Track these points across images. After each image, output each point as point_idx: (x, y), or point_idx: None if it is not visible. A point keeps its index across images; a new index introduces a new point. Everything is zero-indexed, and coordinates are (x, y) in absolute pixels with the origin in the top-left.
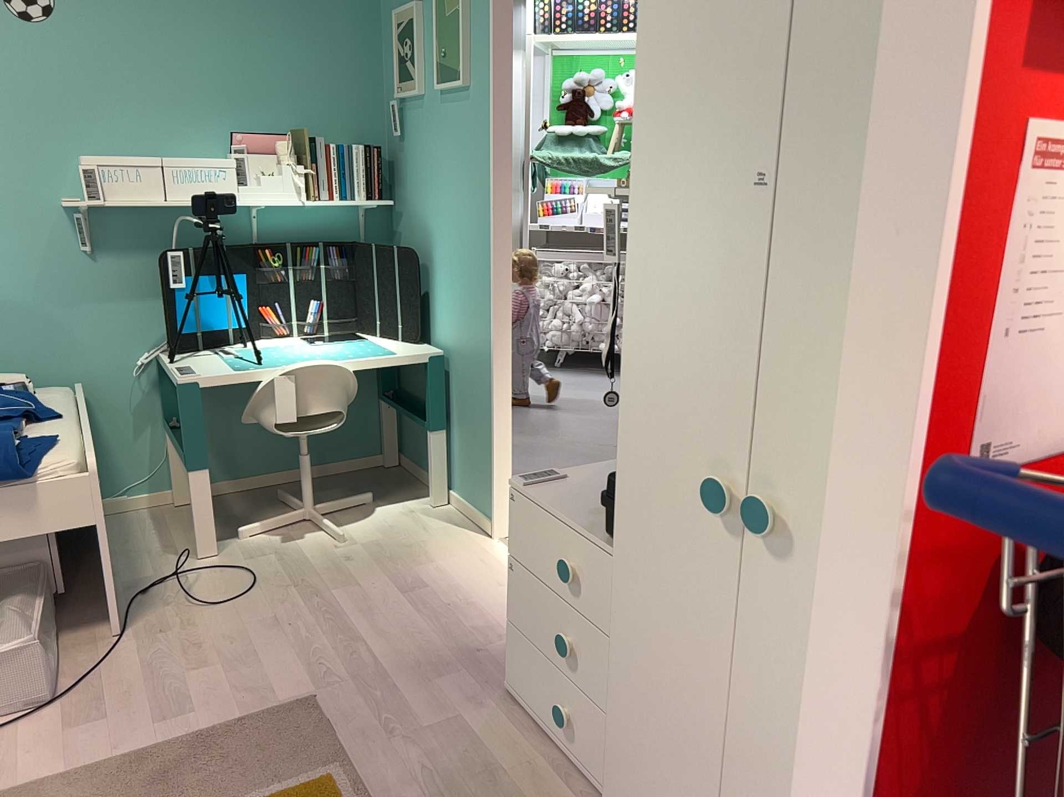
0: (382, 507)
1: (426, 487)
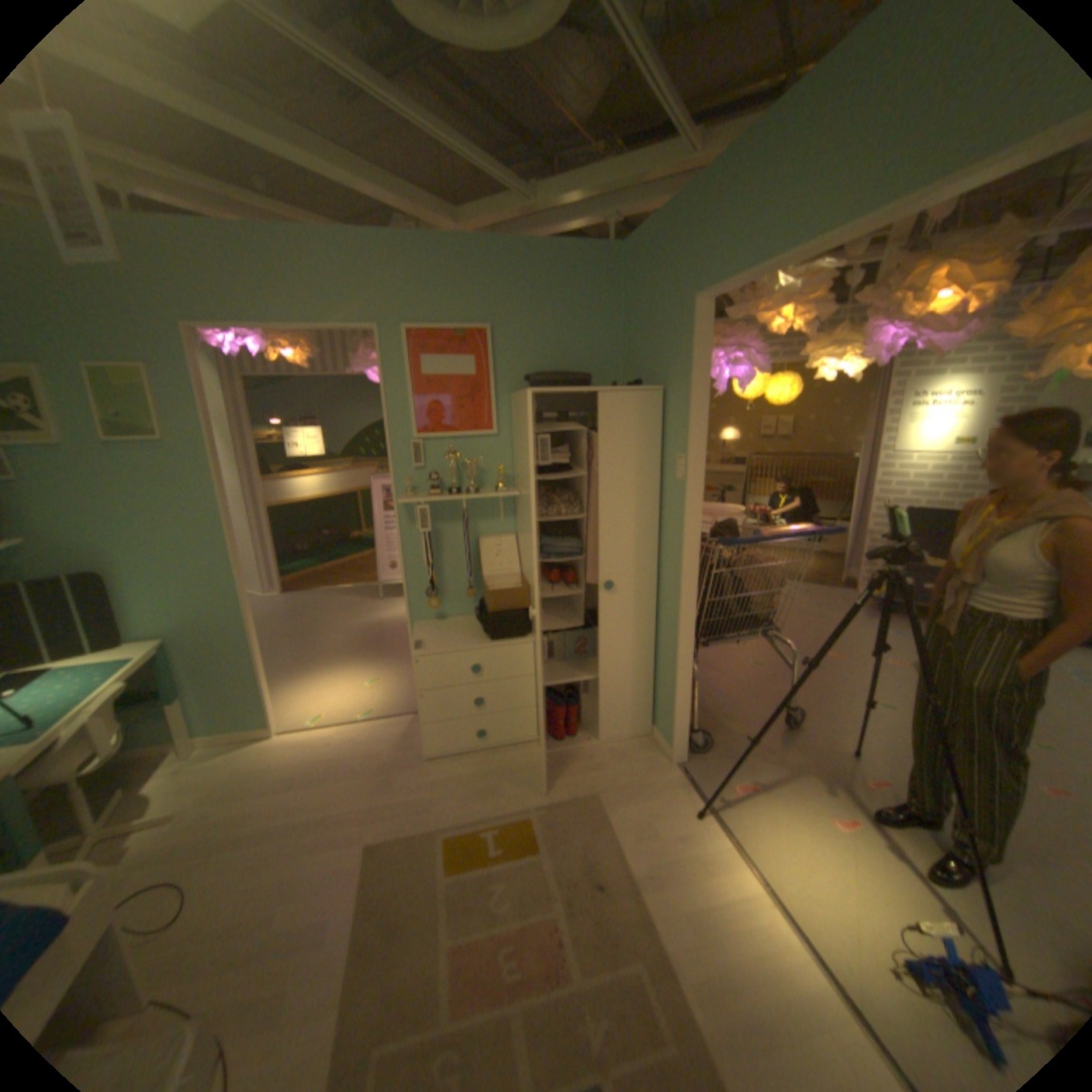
0: (144, 790)
1: (148, 758)
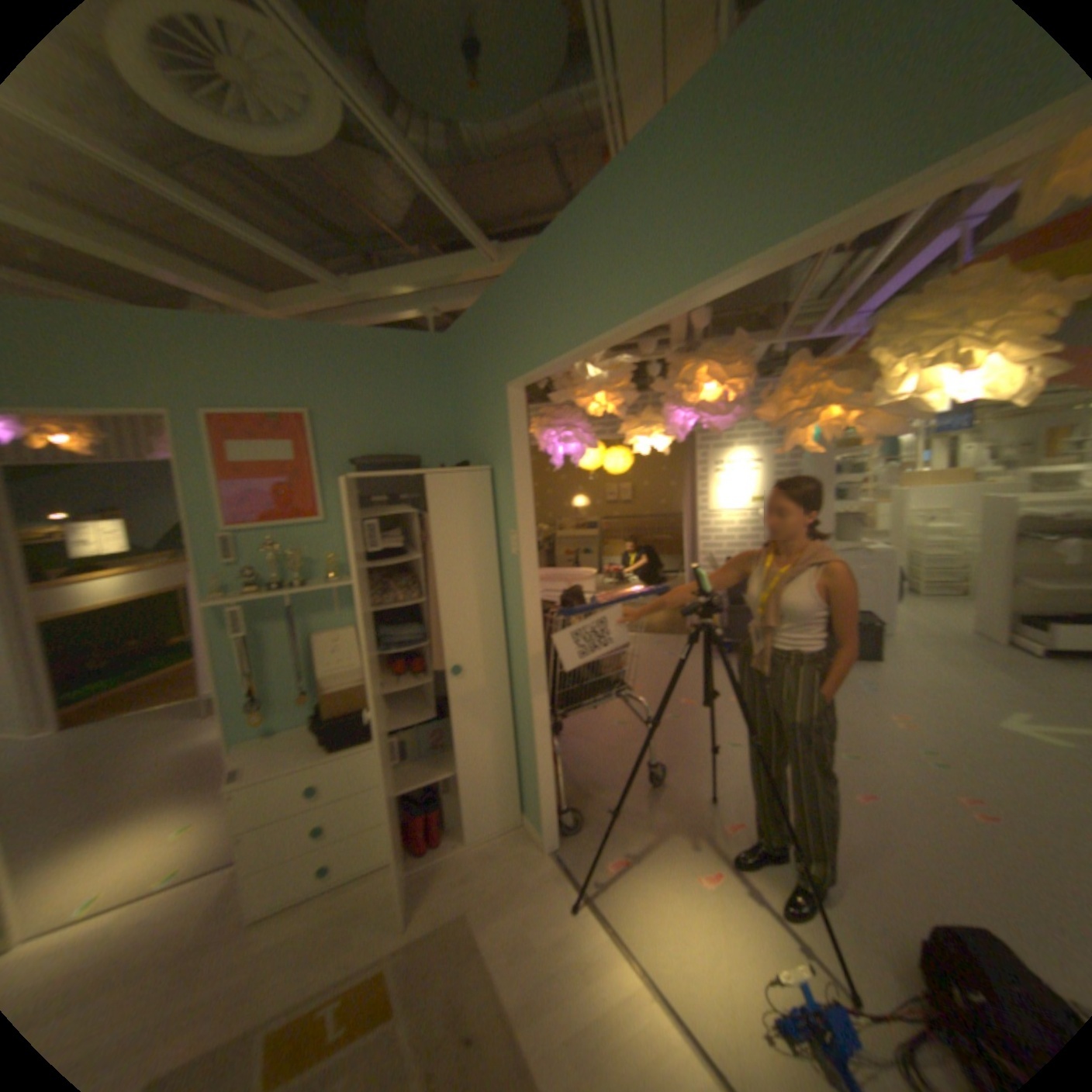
0: None
1: None
